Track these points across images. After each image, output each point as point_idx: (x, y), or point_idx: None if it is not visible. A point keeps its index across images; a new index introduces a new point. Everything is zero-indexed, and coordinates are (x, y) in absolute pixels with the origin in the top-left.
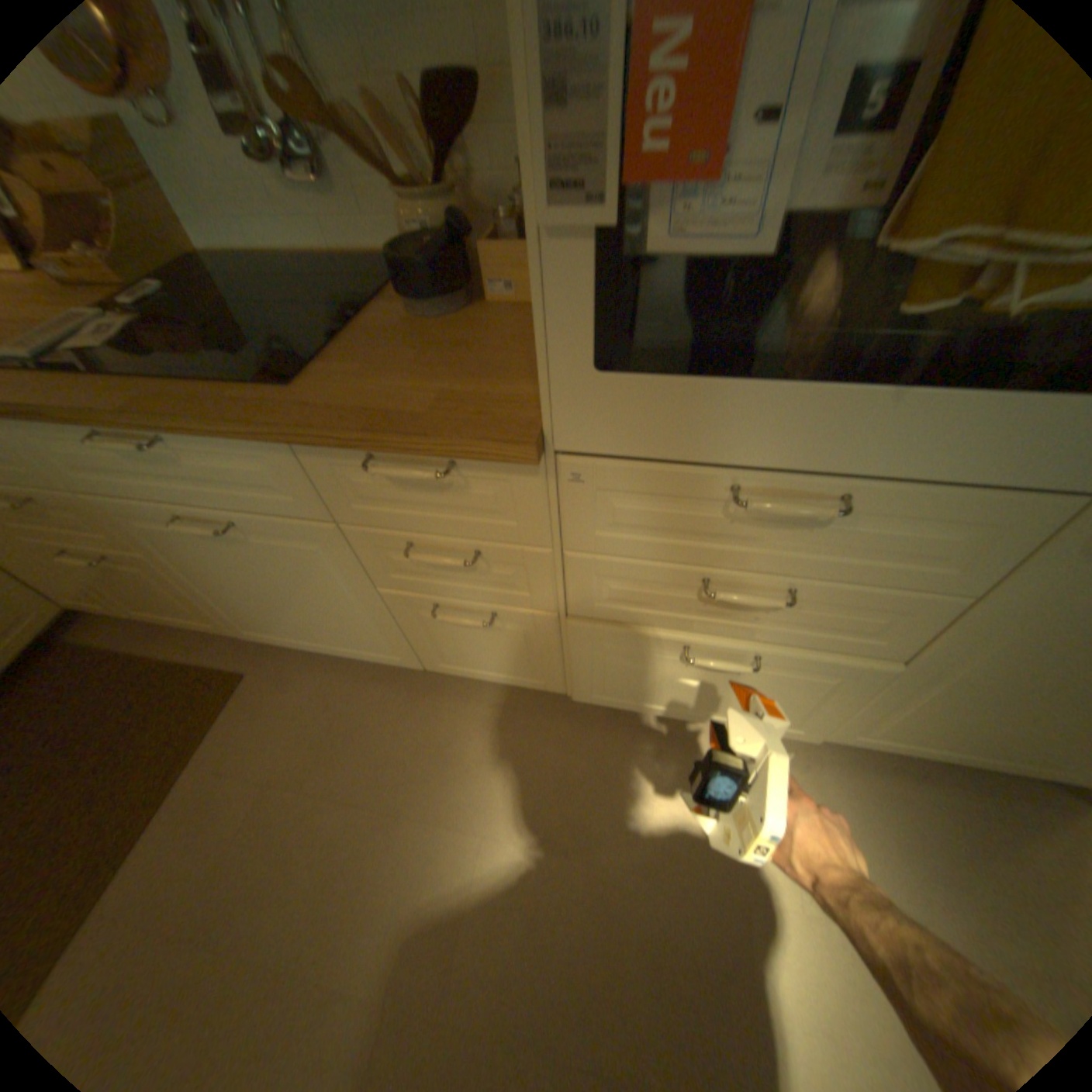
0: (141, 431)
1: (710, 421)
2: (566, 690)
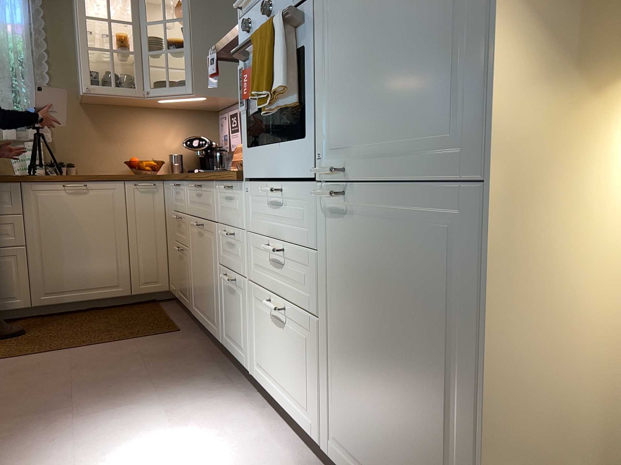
0: (200, 184)
1: (261, 162)
2: (250, 369)
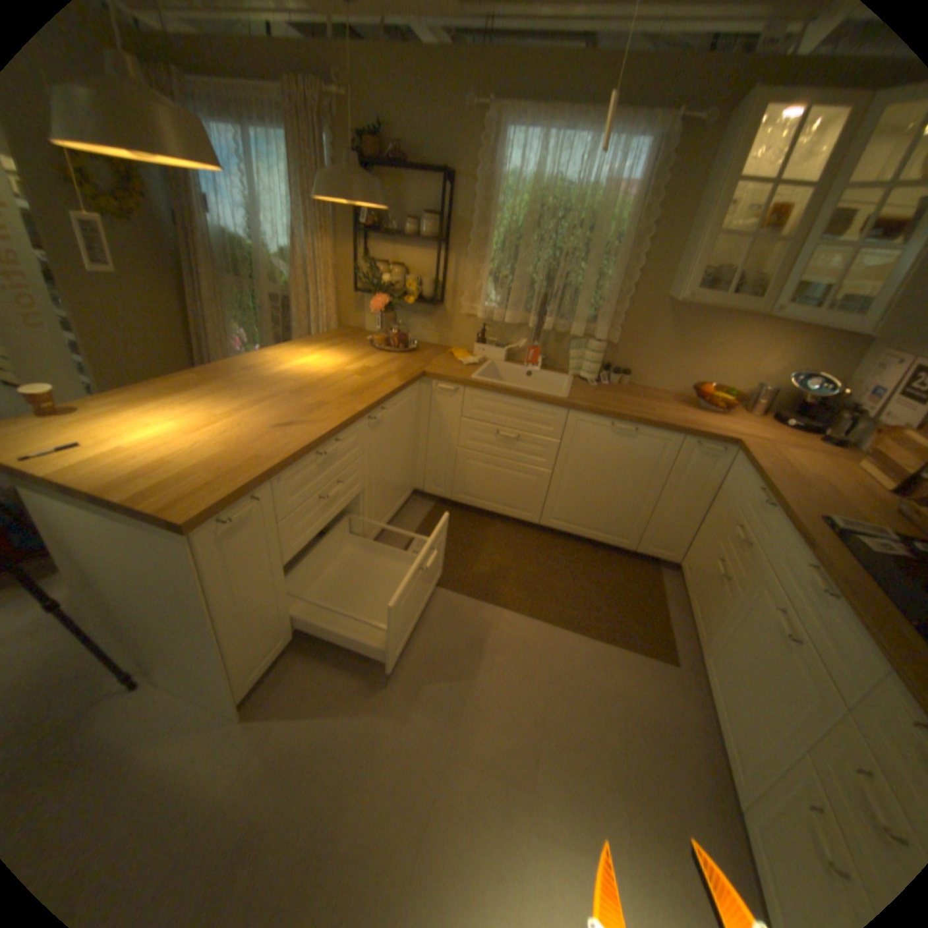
0: (836, 590)
1: None
2: None
